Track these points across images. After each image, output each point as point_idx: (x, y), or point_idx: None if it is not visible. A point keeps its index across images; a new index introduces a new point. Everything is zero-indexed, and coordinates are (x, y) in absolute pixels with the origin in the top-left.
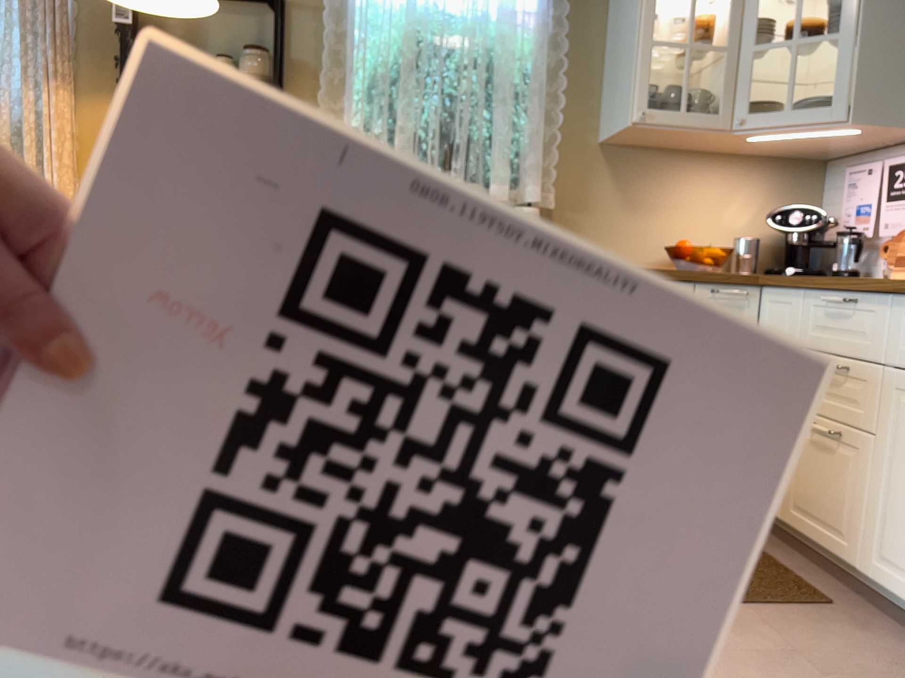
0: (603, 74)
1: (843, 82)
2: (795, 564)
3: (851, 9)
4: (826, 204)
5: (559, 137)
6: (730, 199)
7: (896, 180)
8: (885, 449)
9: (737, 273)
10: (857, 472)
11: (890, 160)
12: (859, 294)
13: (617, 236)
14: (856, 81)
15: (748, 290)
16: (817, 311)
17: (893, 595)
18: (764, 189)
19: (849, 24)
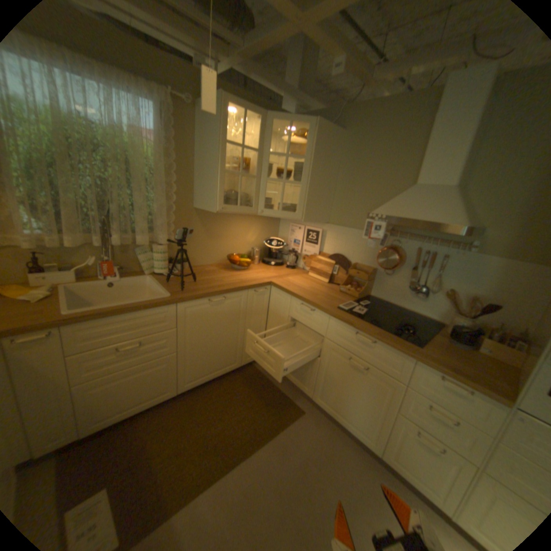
0: (193, 173)
1: (300, 205)
2: (286, 390)
3: (304, 174)
4: (279, 232)
5: (173, 208)
6: (248, 232)
7: (308, 236)
8: (323, 365)
9: (261, 280)
10: (311, 368)
11: (306, 227)
12: (316, 309)
13: (203, 252)
14: (304, 205)
15: (266, 288)
16: (296, 306)
17: (324, 410)
18: (260, 227)
19: (303, 180)
